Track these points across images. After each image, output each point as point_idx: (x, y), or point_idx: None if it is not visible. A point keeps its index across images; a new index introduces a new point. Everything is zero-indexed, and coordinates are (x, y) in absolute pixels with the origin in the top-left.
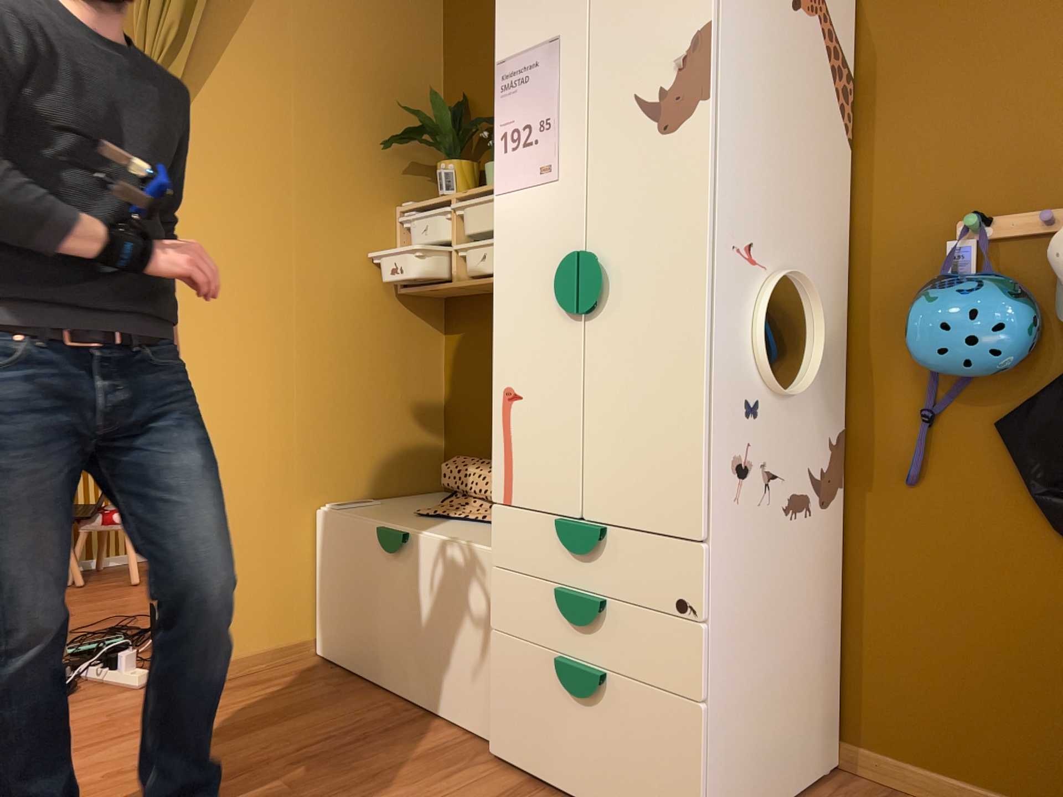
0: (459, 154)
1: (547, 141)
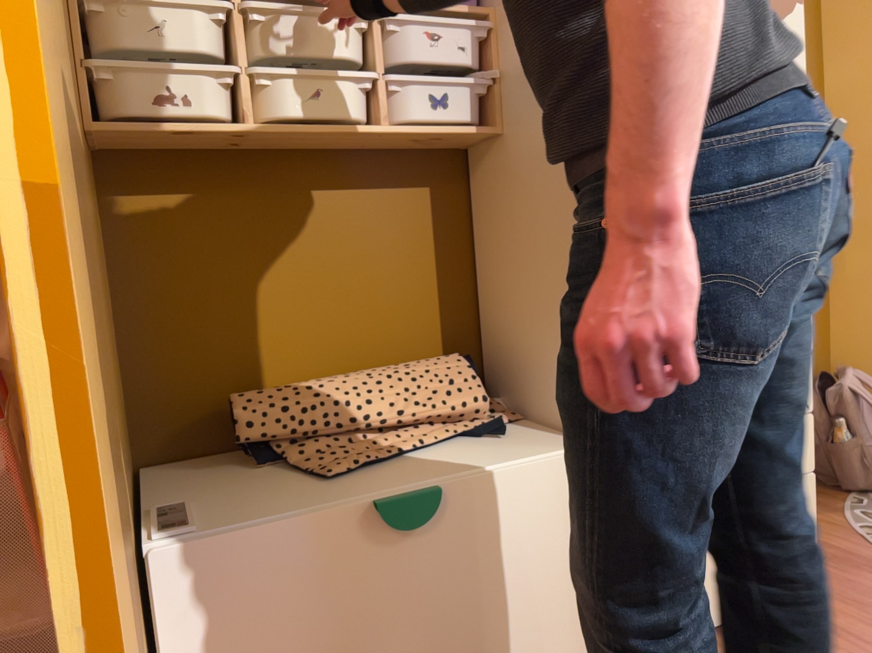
0: None
1: None
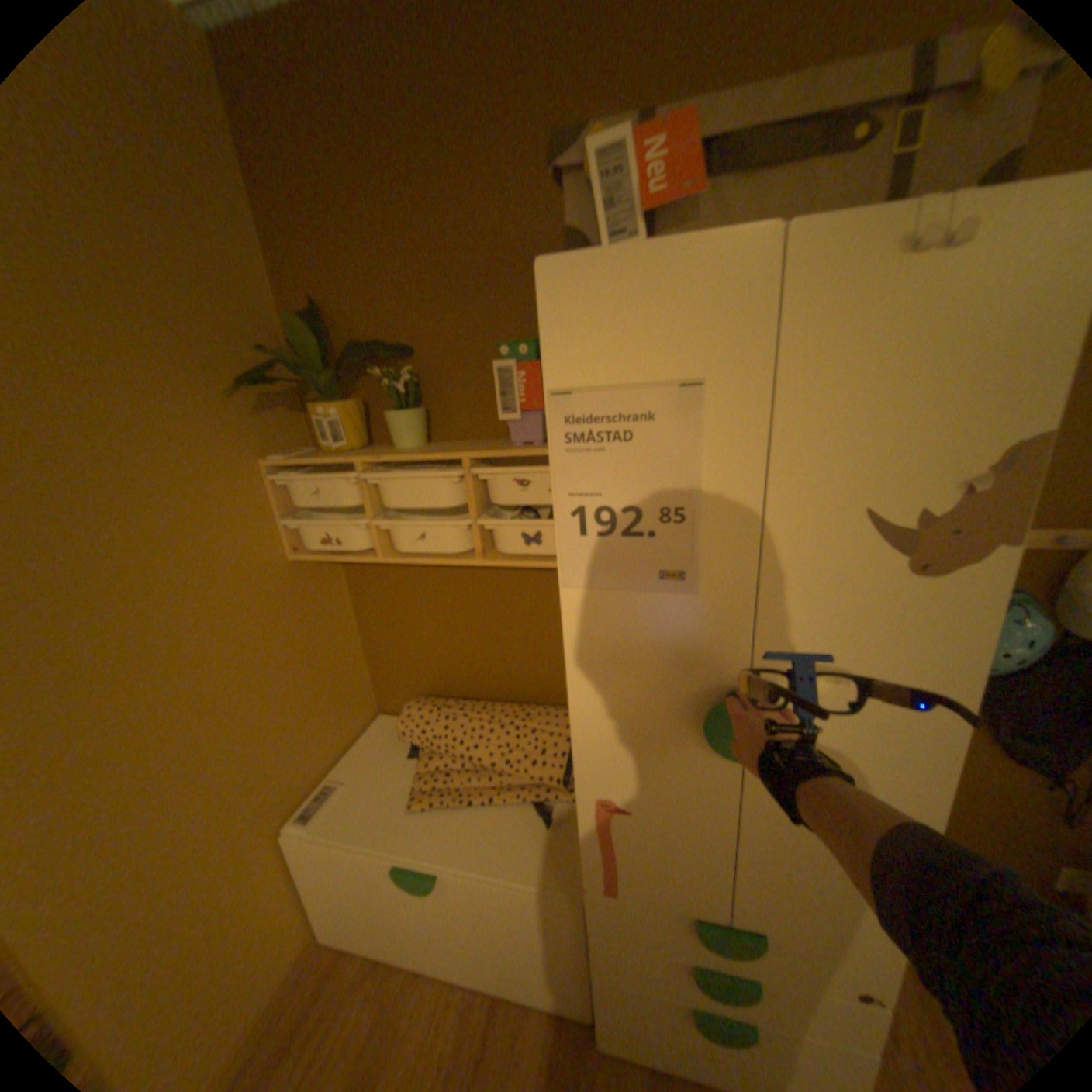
0: (336, 391)
1: (676, 538)
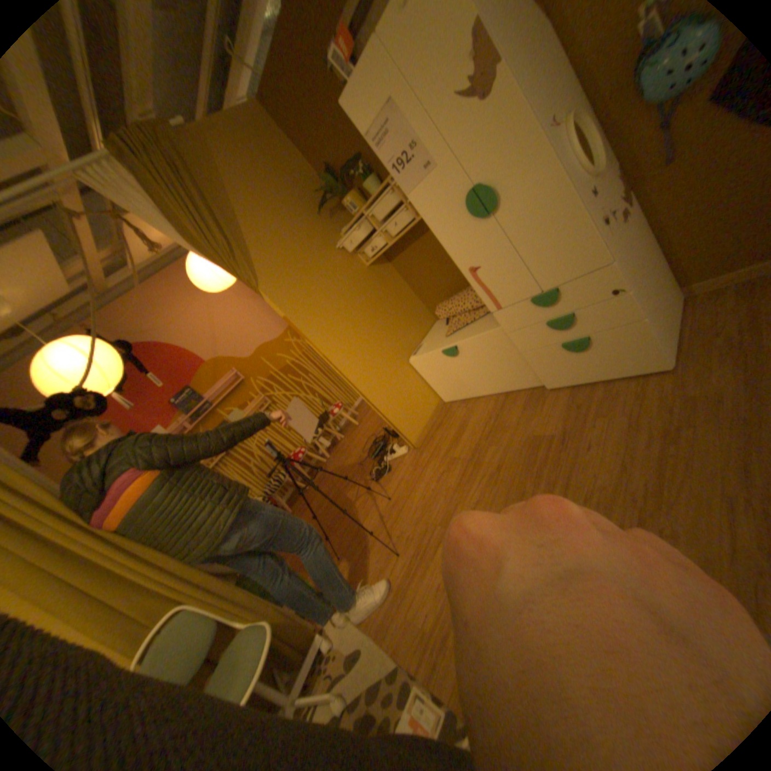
0: (346, 189)
1: (419, 150)
